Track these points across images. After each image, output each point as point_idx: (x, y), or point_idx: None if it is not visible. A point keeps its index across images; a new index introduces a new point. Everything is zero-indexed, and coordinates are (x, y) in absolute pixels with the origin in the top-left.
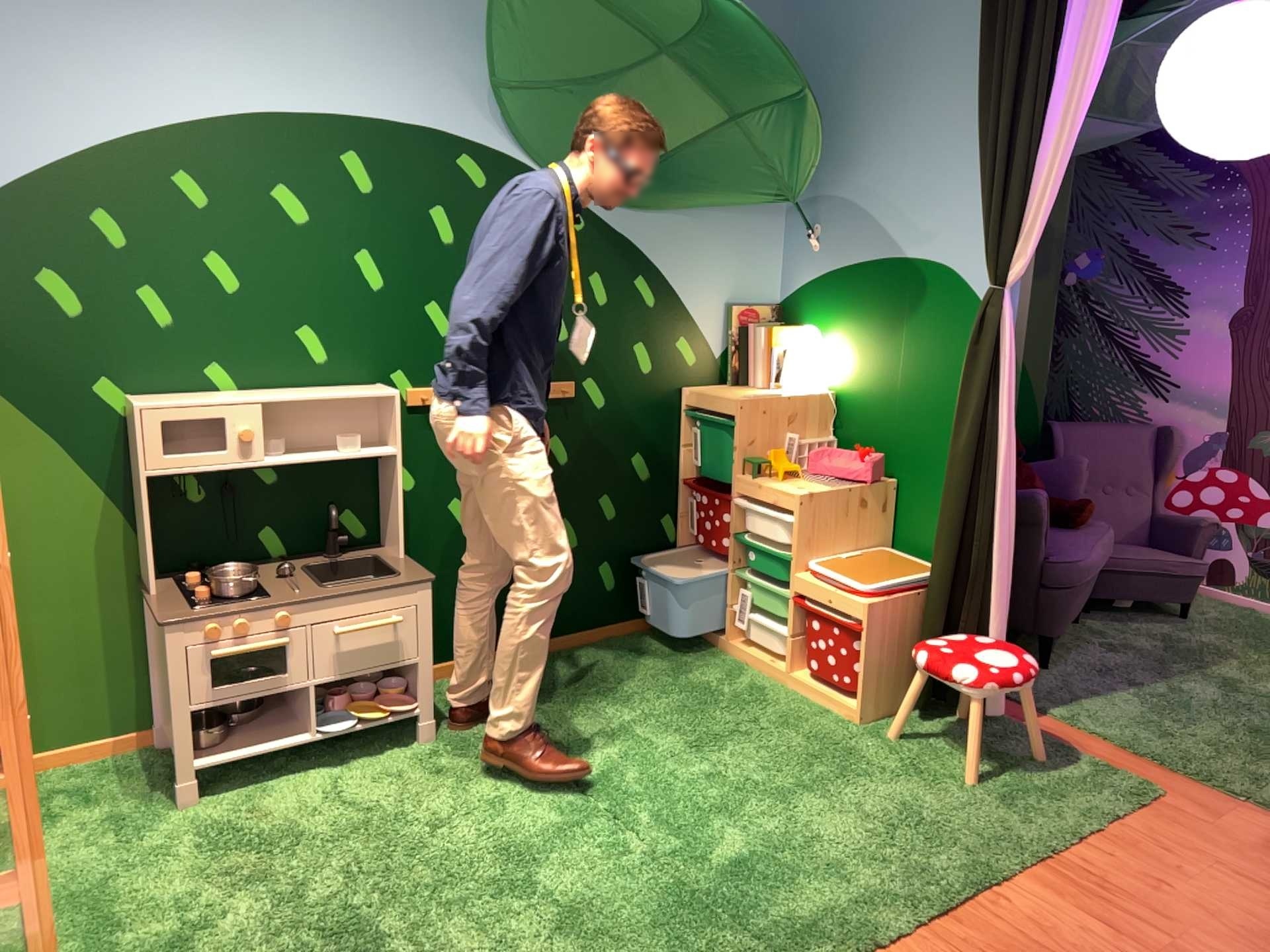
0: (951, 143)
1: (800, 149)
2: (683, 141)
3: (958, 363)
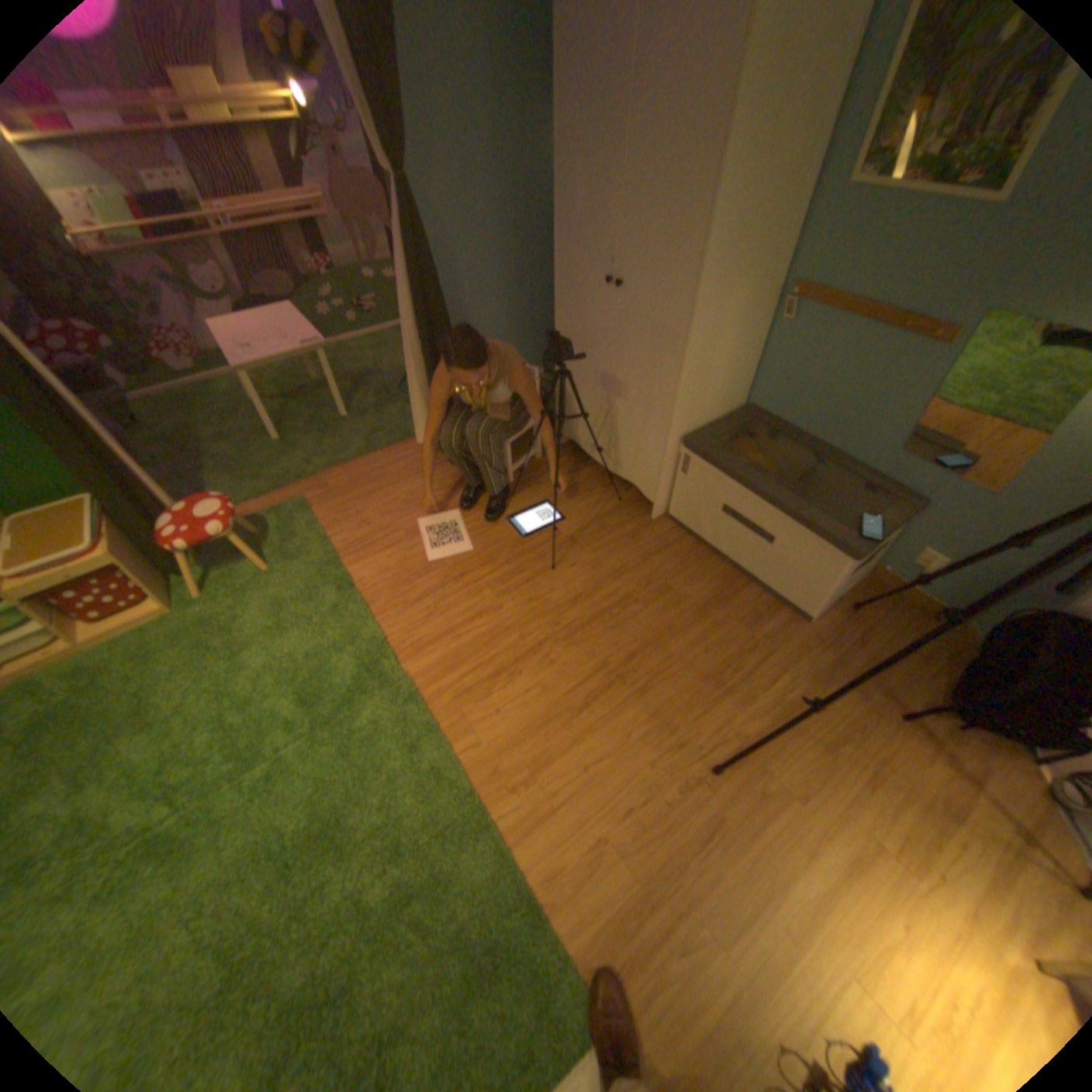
0: None
1: None
2: None
3: None
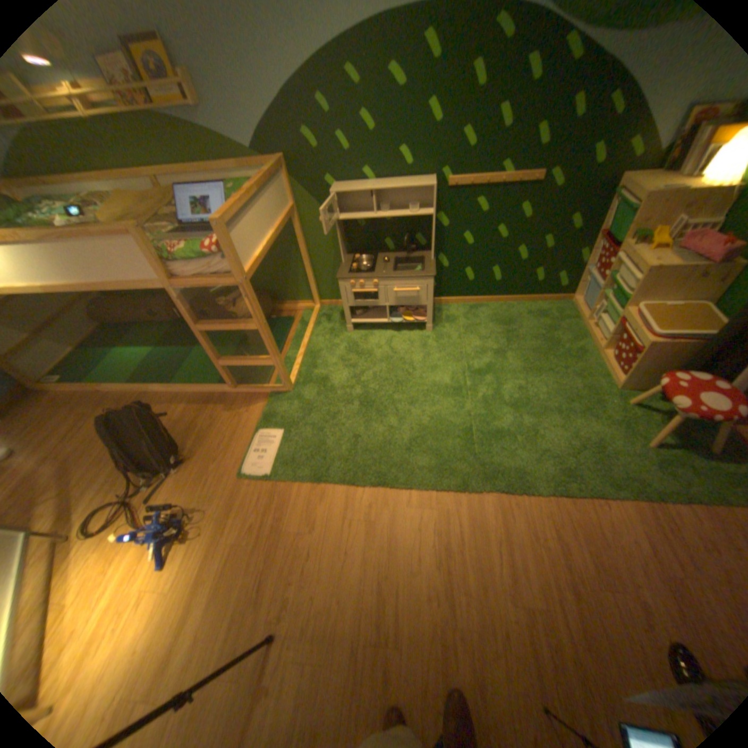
0: None
1: None
2: None
3: None
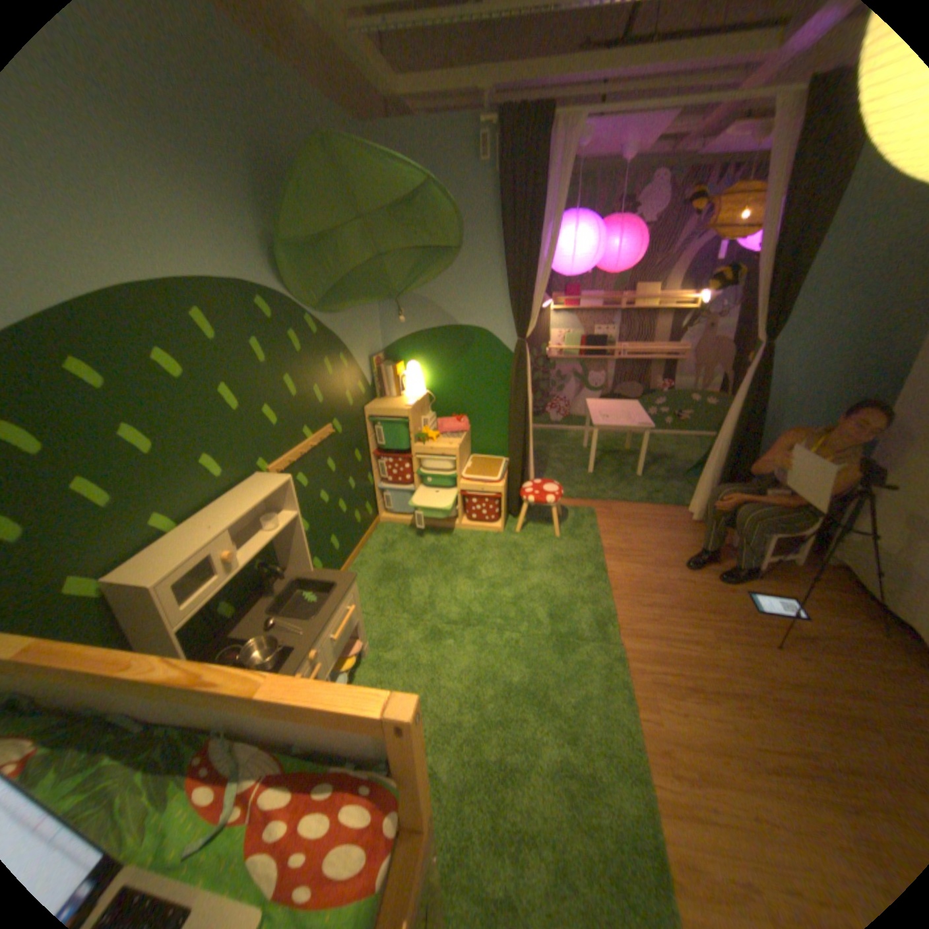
0: (479, 271)
1: (420, 276)
2: (350, 271)
3: (494, 373)
